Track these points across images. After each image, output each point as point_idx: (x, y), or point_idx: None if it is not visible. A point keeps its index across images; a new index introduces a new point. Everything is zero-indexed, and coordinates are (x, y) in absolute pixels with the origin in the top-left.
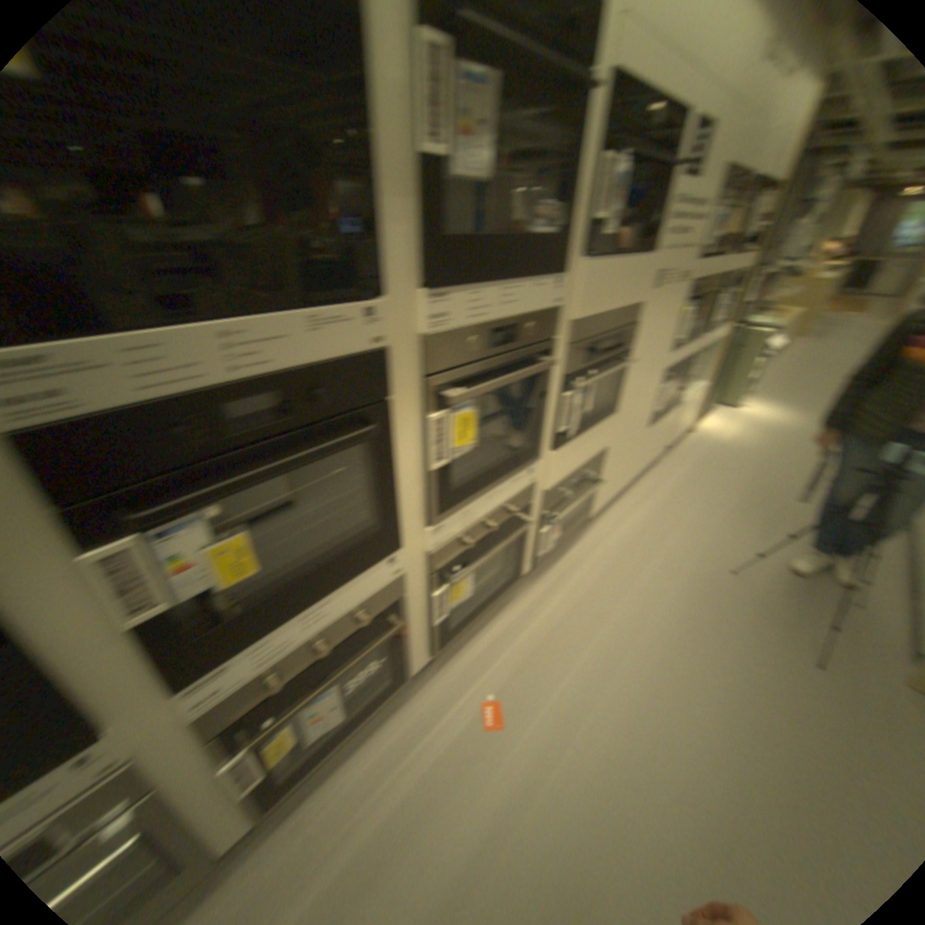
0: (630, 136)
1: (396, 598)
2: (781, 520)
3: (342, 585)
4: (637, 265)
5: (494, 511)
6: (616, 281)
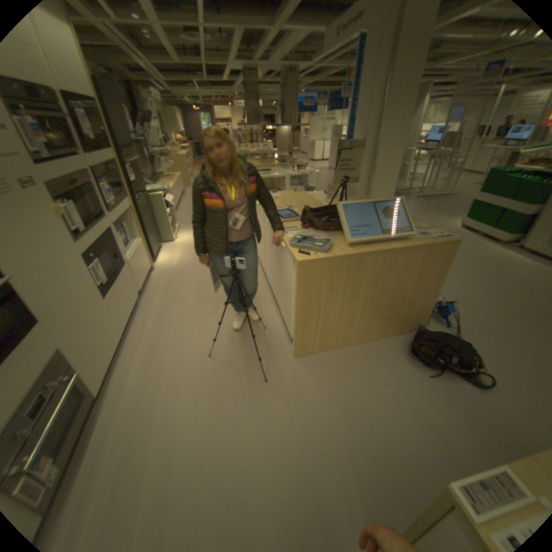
0: None
1: None
2: (218, 300)
3: None
4: None
5: None
6: None
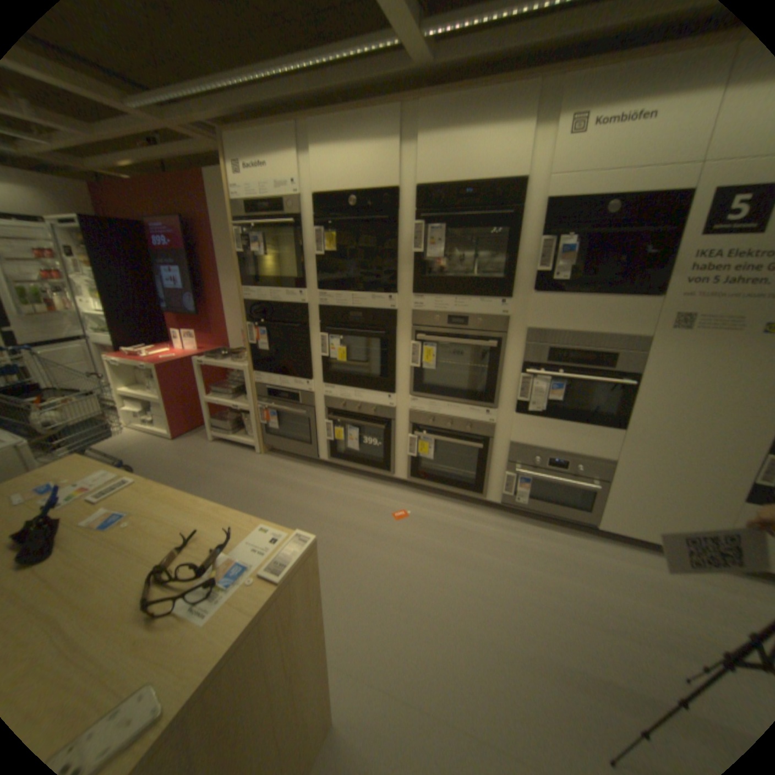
0: (576, 224)
1: (392, 421)
2: None
3: (368, 391)
4: (617, 302)
5: (452, 418)
6: (580, 310)
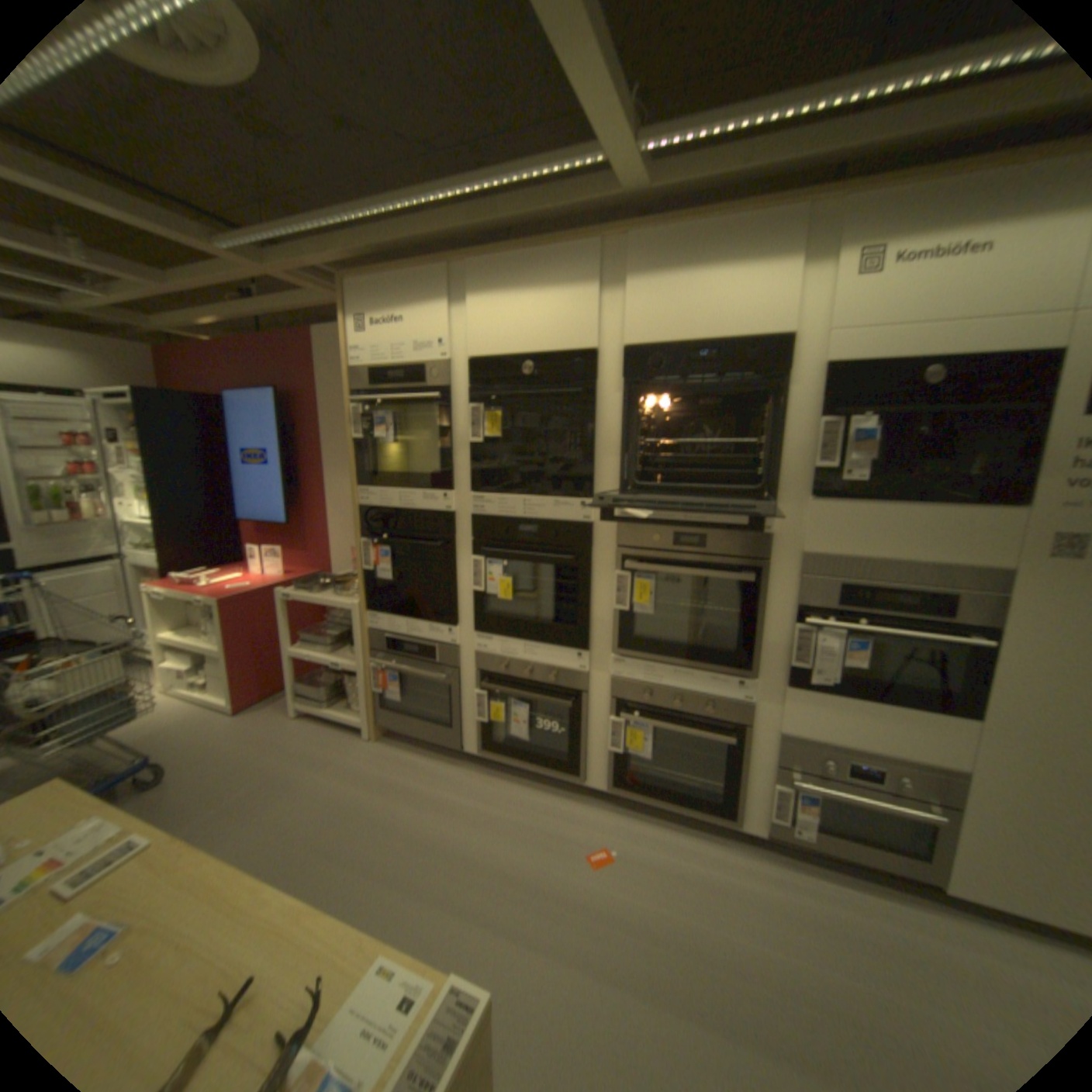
0: (876, 399)
1: (584, 694)
2: None
3: (546, 644)
4: (951, 515)
5: (684, 691)
6: (890, 527)
